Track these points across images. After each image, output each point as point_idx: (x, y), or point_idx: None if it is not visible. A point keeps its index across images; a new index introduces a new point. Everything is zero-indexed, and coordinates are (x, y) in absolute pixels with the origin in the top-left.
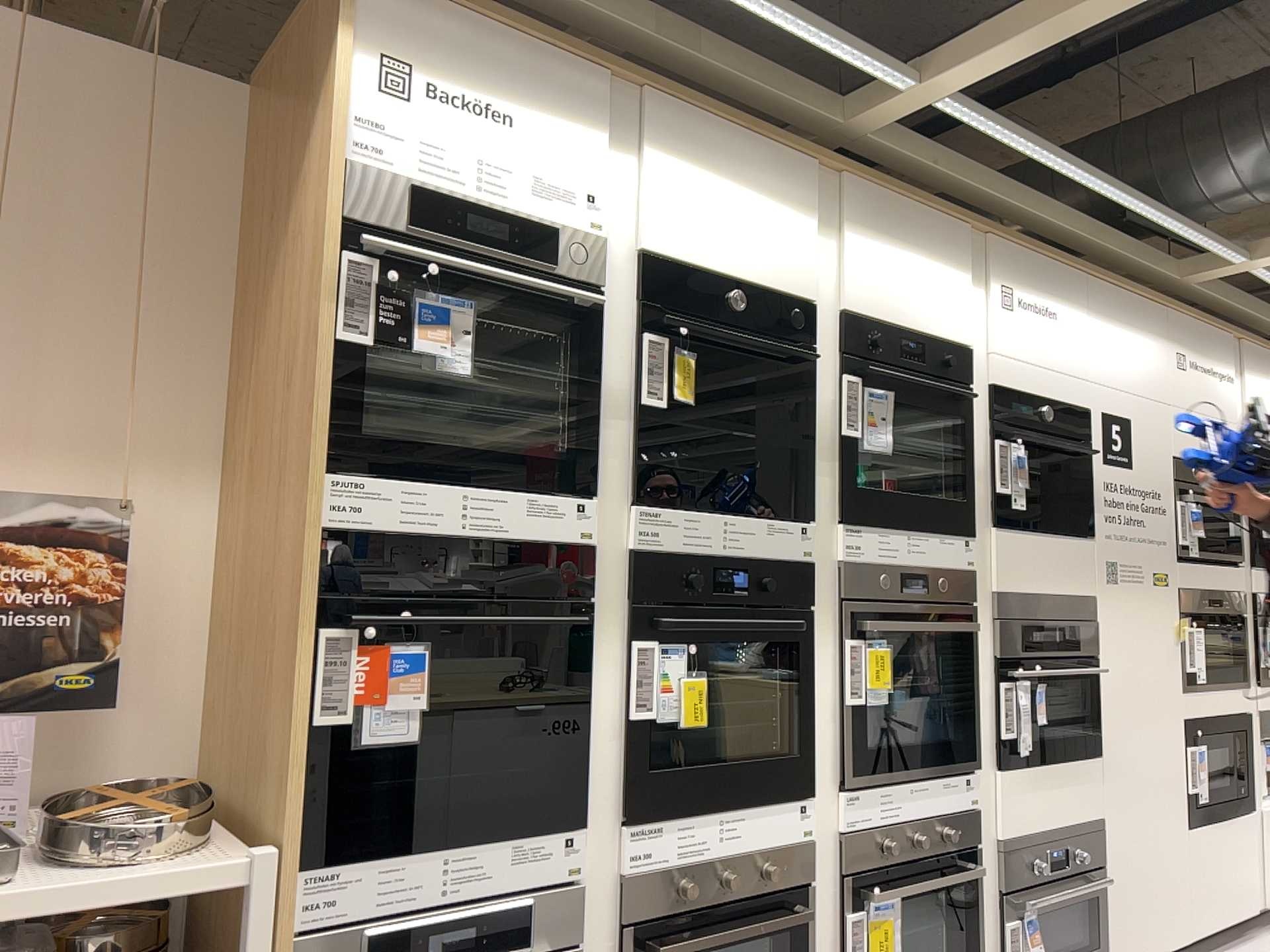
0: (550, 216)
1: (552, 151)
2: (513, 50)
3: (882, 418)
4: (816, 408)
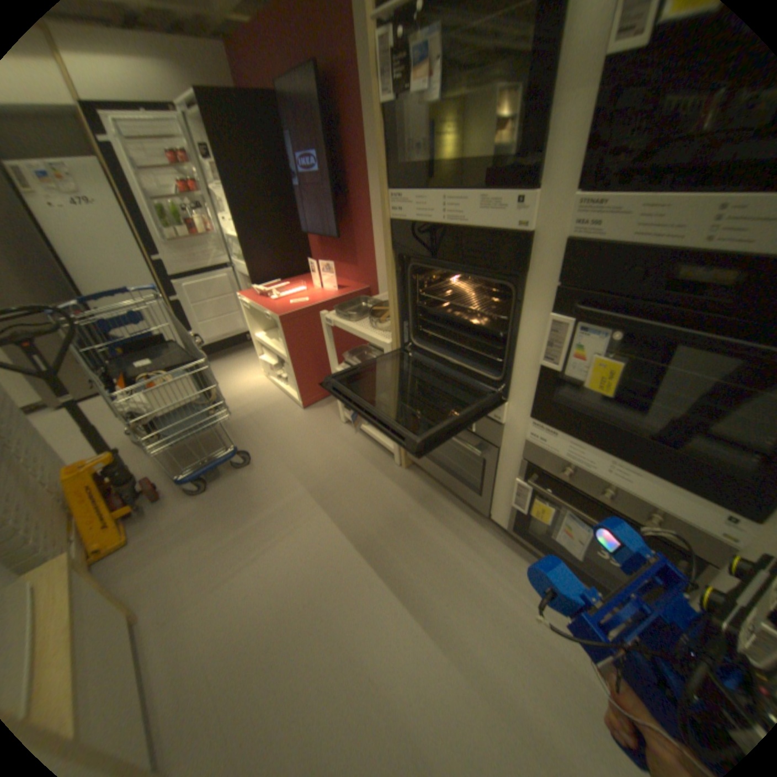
0: None
1: None
2: None
3: None
4: None
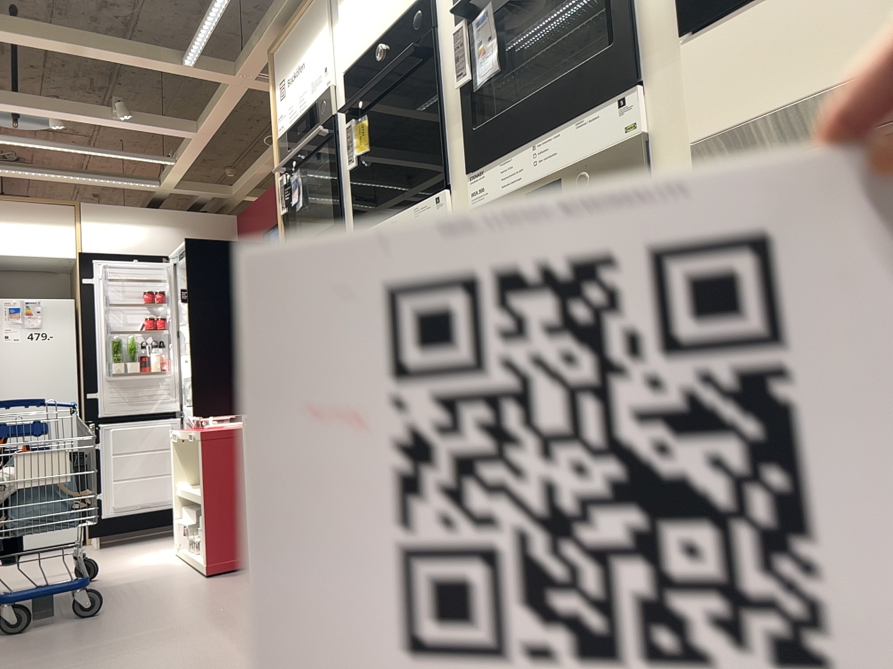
0: (315, 99)
1: (312, 63)
2: (300, 29)
3: (486, 40)
4: (443, 82)
